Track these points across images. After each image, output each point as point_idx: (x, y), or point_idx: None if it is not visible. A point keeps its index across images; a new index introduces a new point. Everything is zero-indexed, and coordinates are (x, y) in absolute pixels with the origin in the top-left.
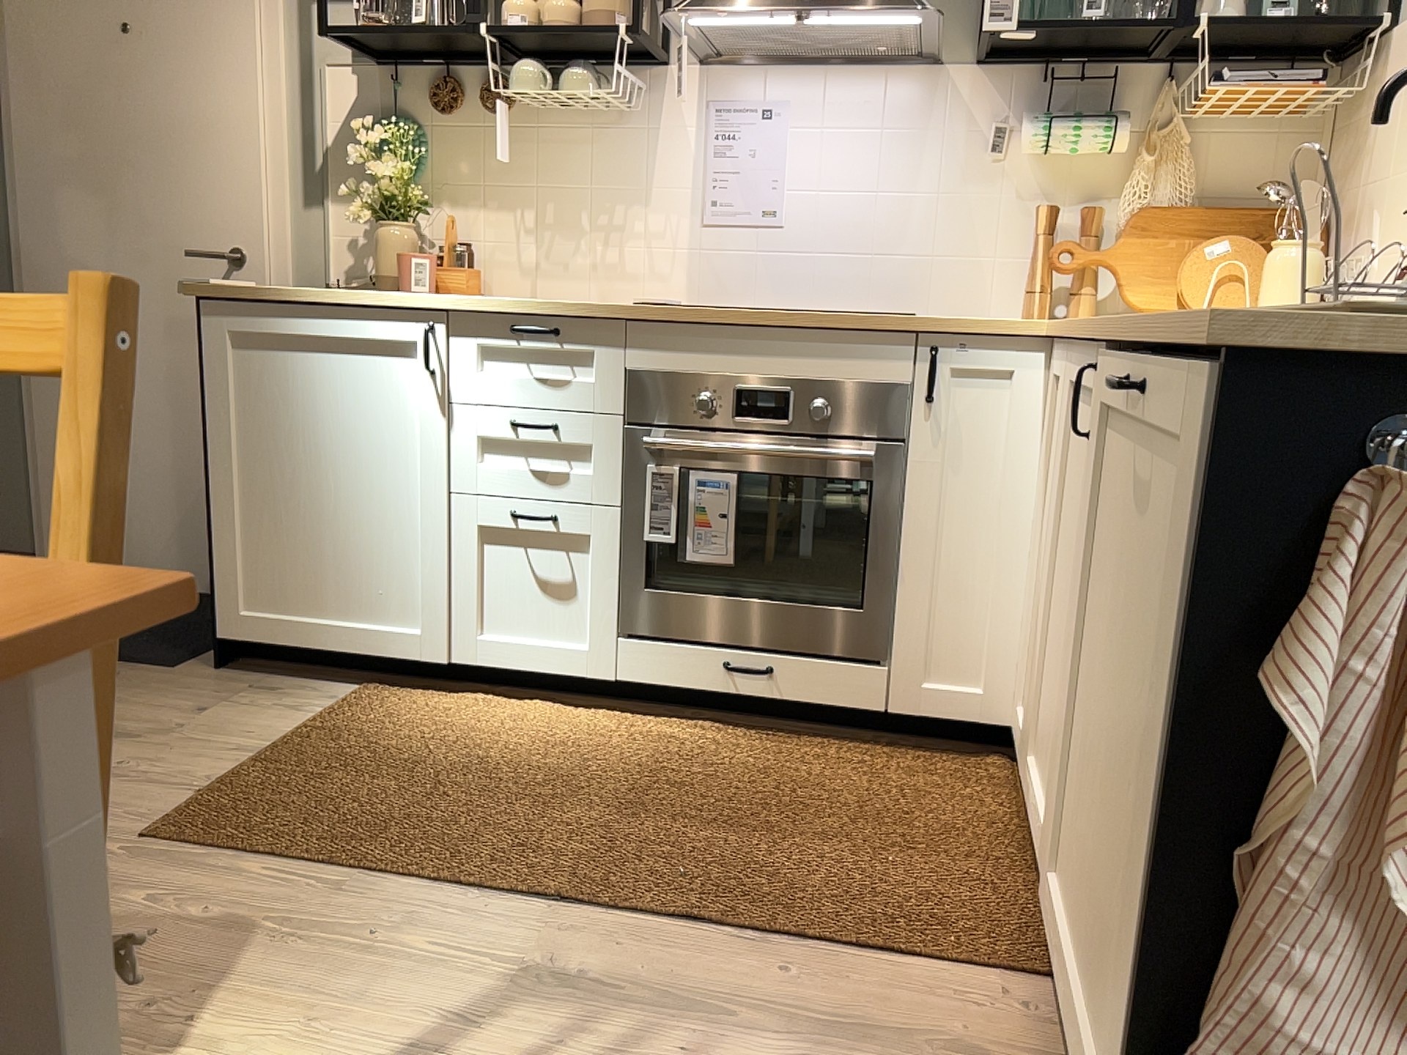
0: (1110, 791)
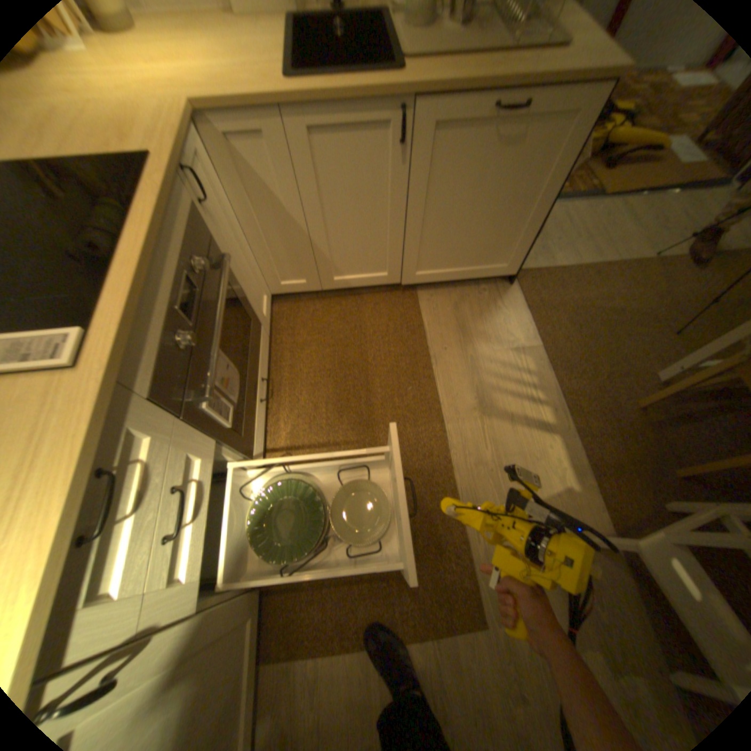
0: (464, 229)
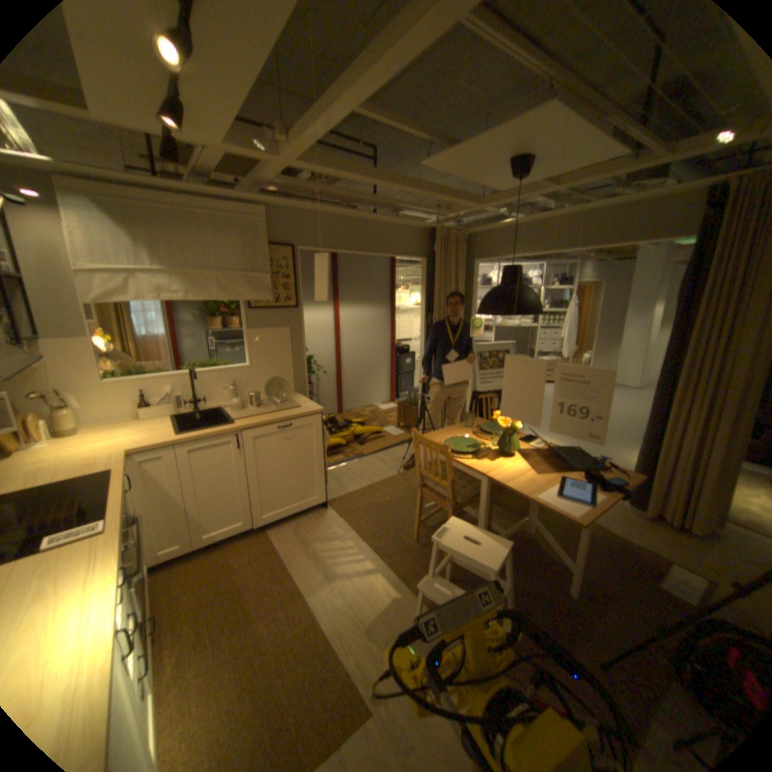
0: (284, 482)
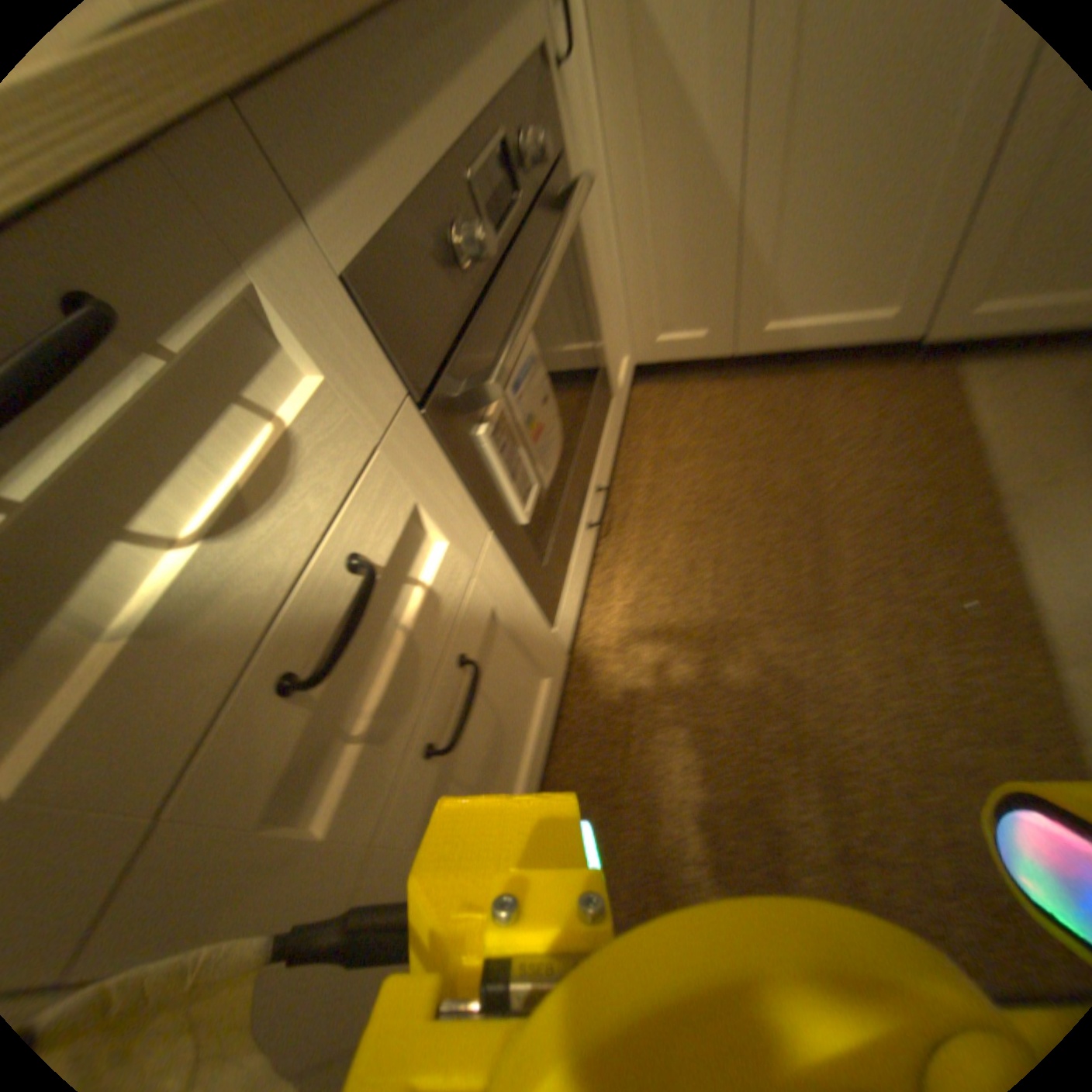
0: None
